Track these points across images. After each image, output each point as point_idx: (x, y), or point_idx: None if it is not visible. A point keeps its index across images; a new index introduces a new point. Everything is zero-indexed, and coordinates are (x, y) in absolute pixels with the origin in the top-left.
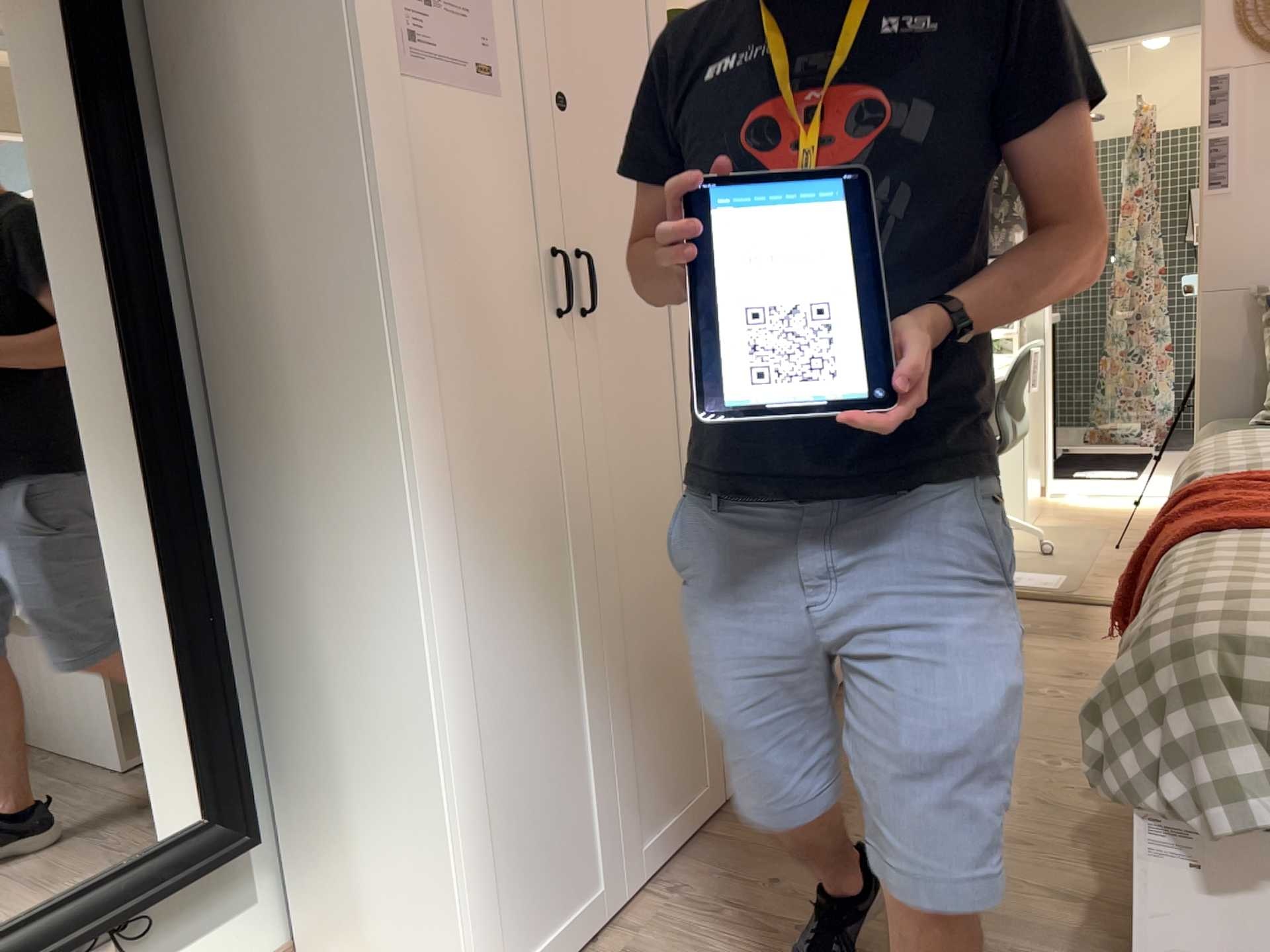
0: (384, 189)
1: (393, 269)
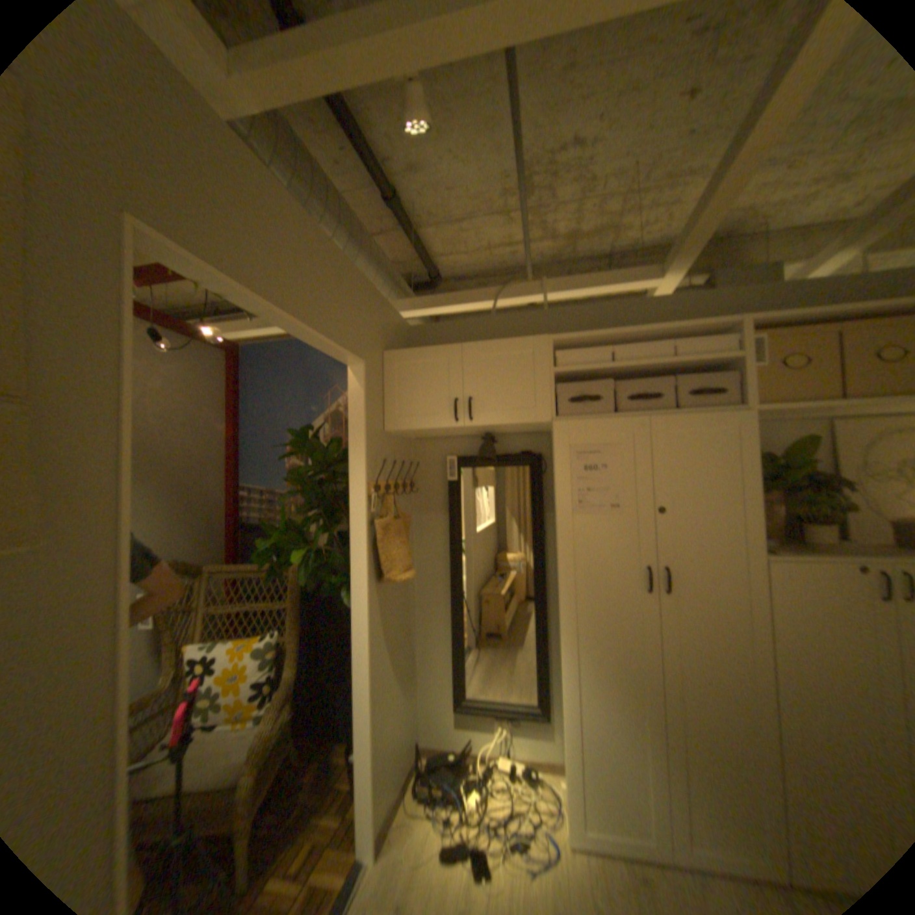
0: (563, 550)
1: (564, 573)
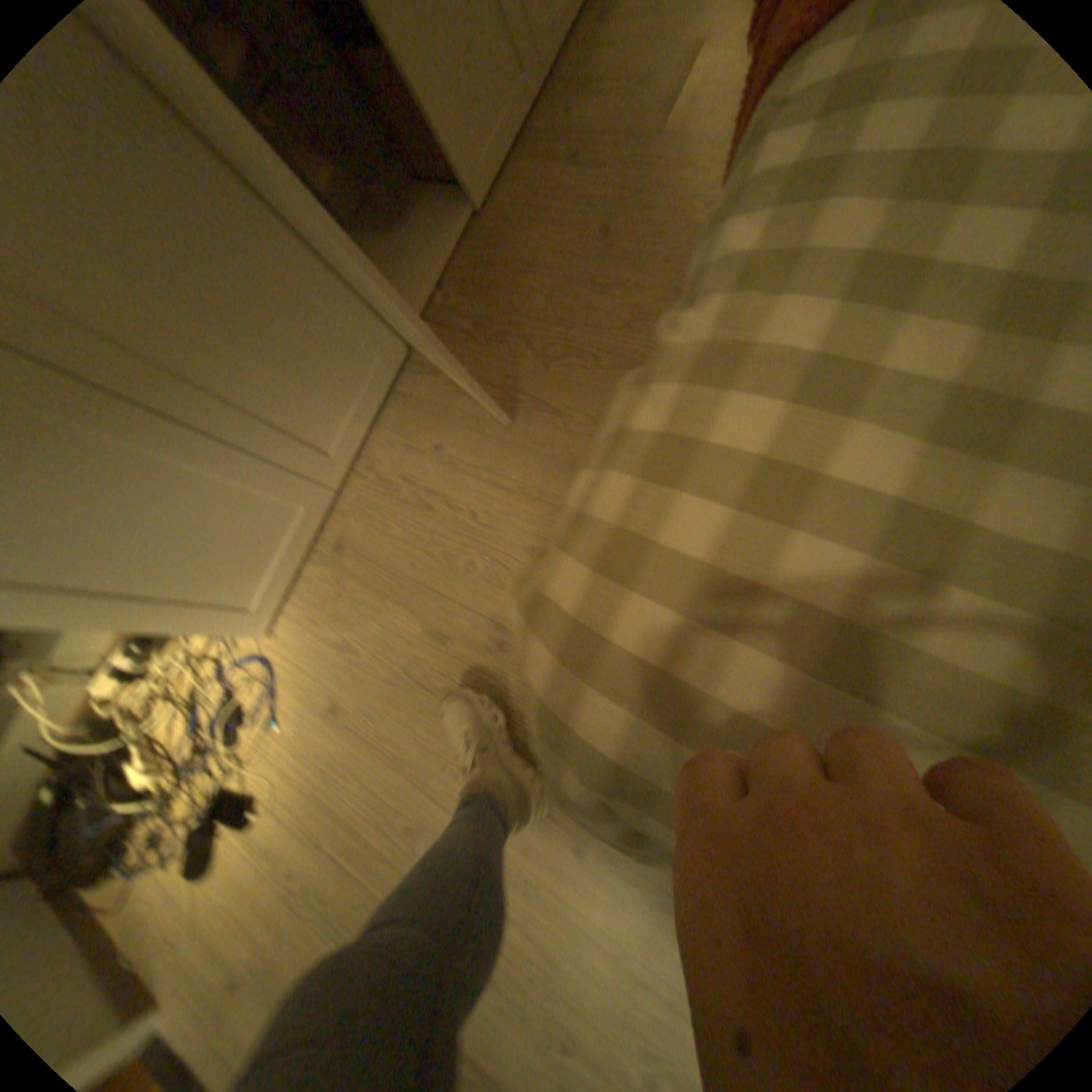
0: None
1: None
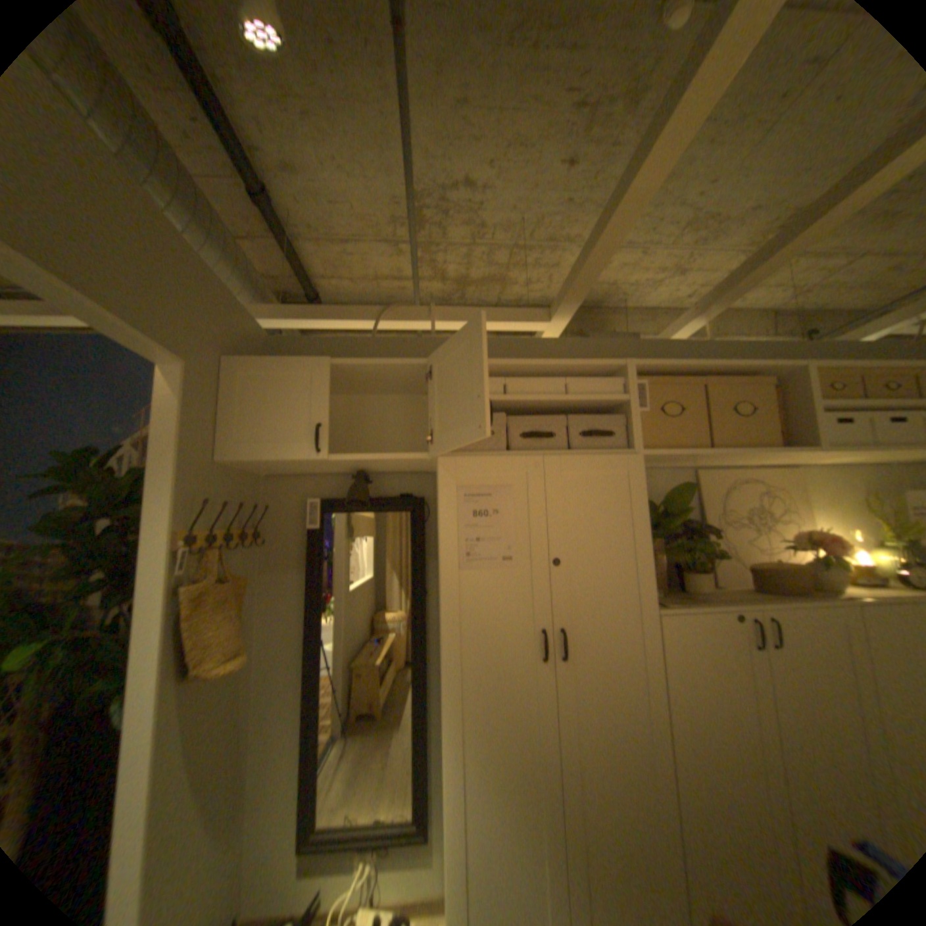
0: (447, 615)
1: (448, 645)
